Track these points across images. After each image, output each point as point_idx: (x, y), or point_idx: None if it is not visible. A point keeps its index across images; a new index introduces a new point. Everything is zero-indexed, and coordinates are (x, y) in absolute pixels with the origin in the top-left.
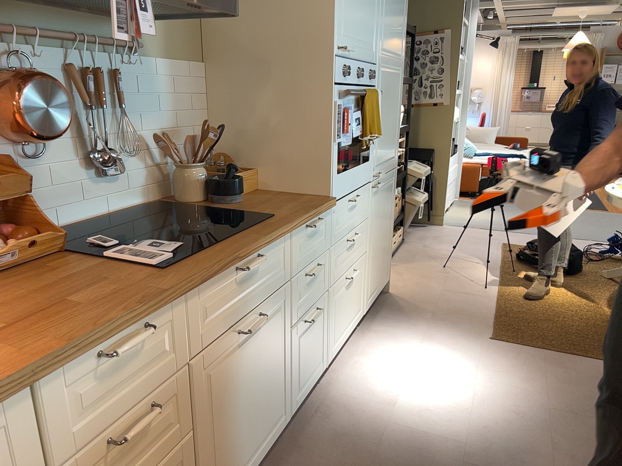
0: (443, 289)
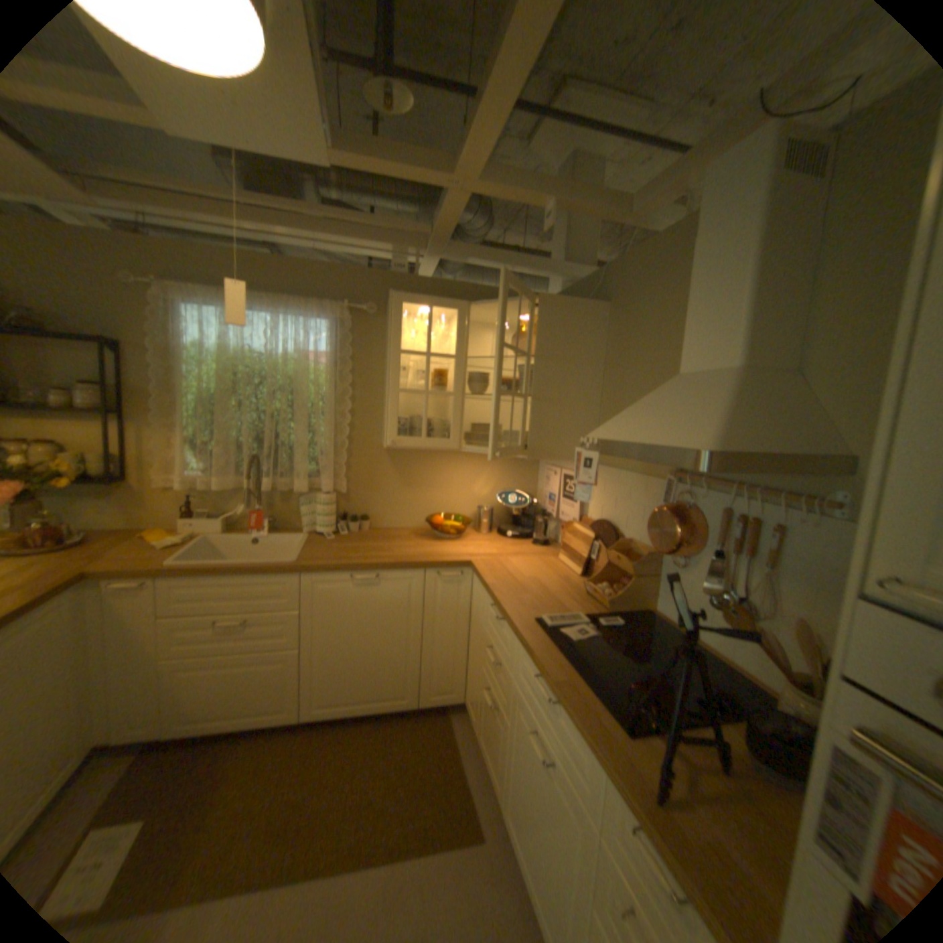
0: None
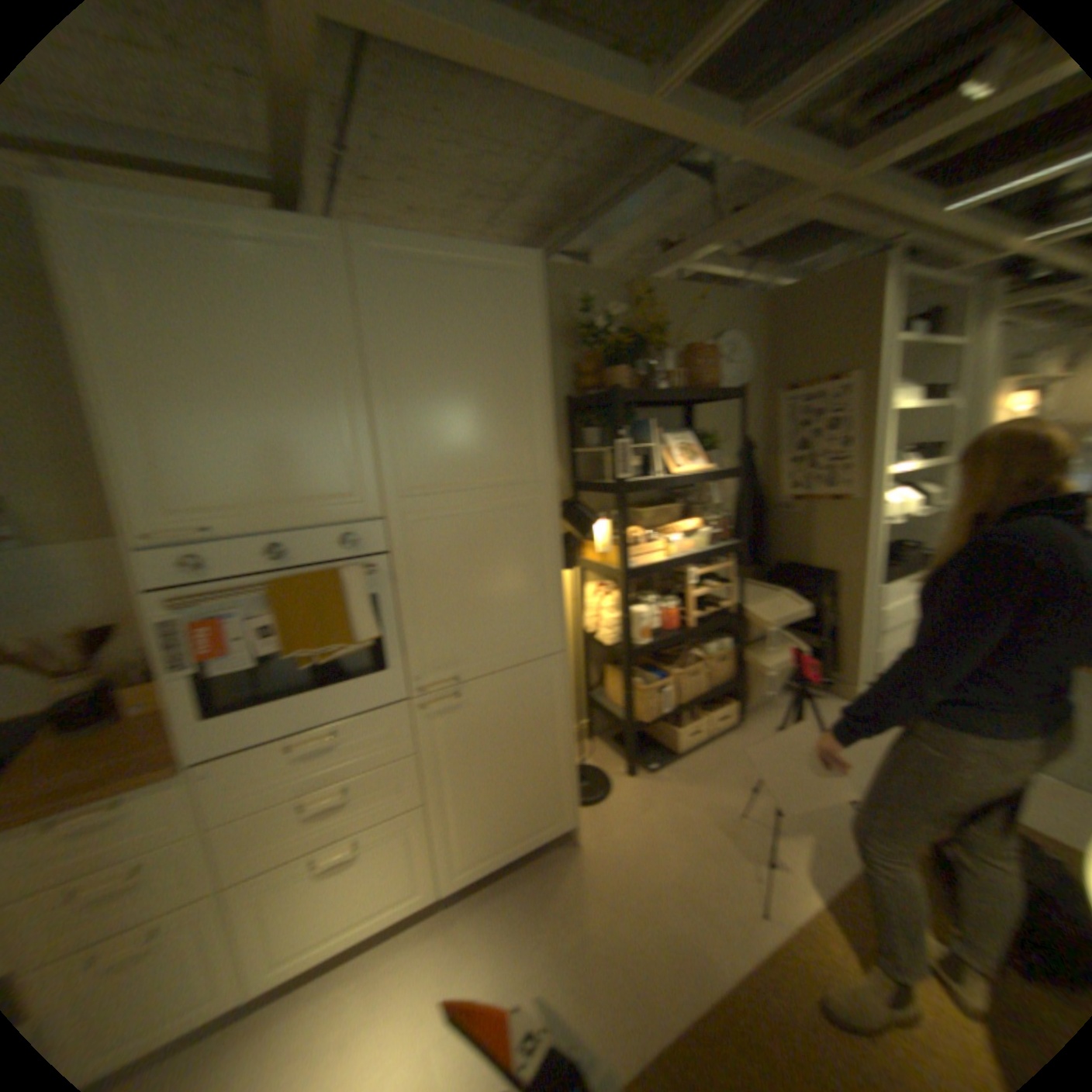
0: (674, 883)
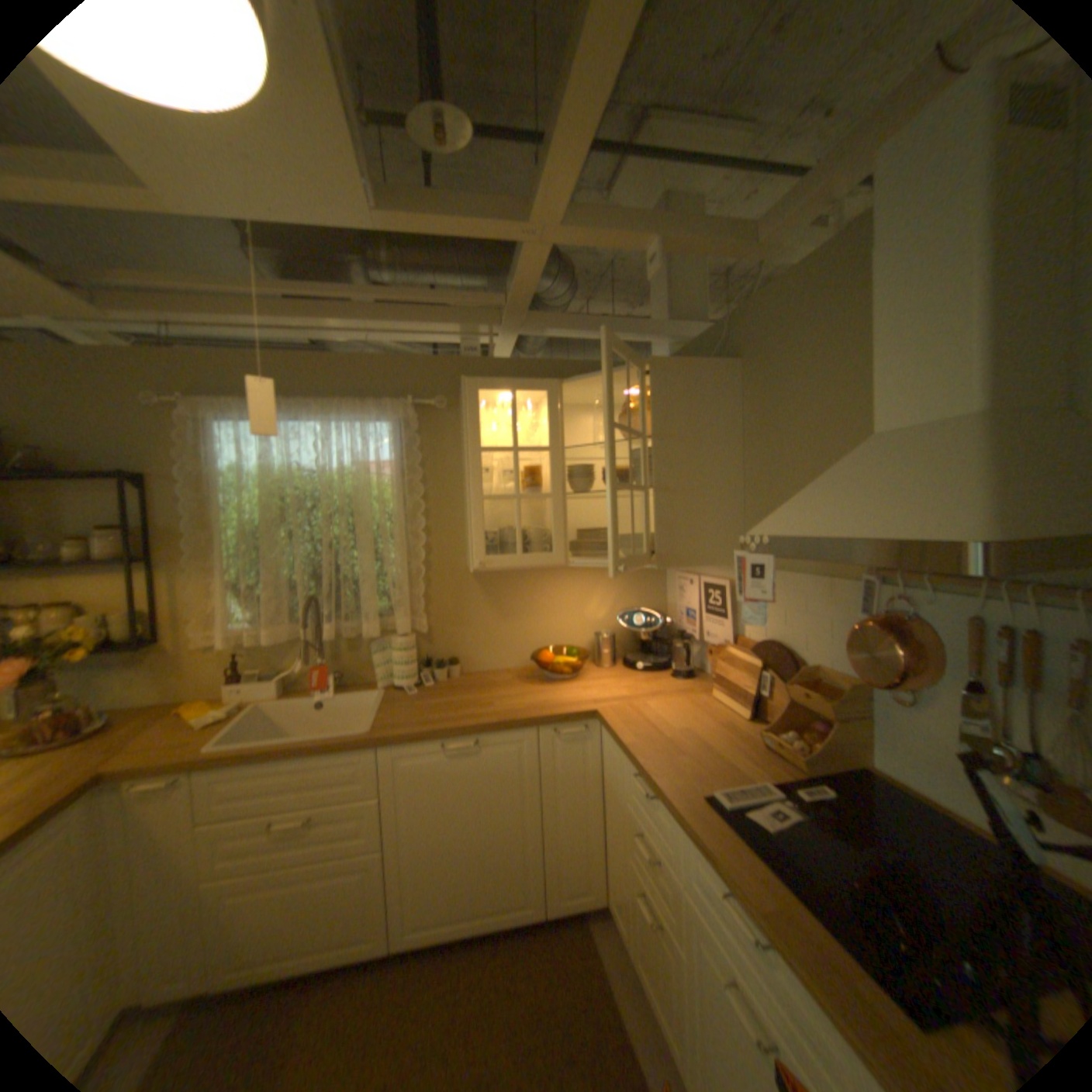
0: None
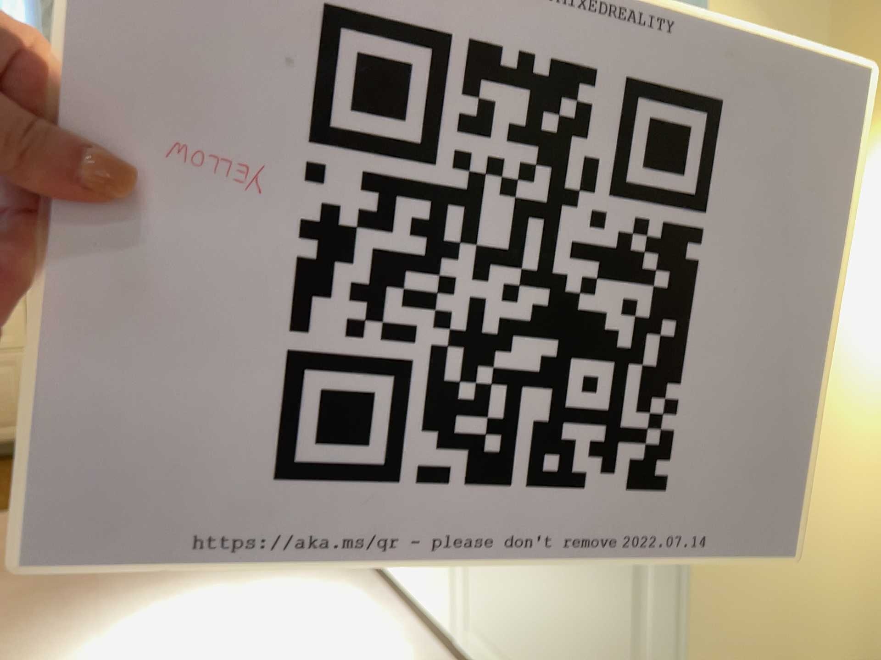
0: None
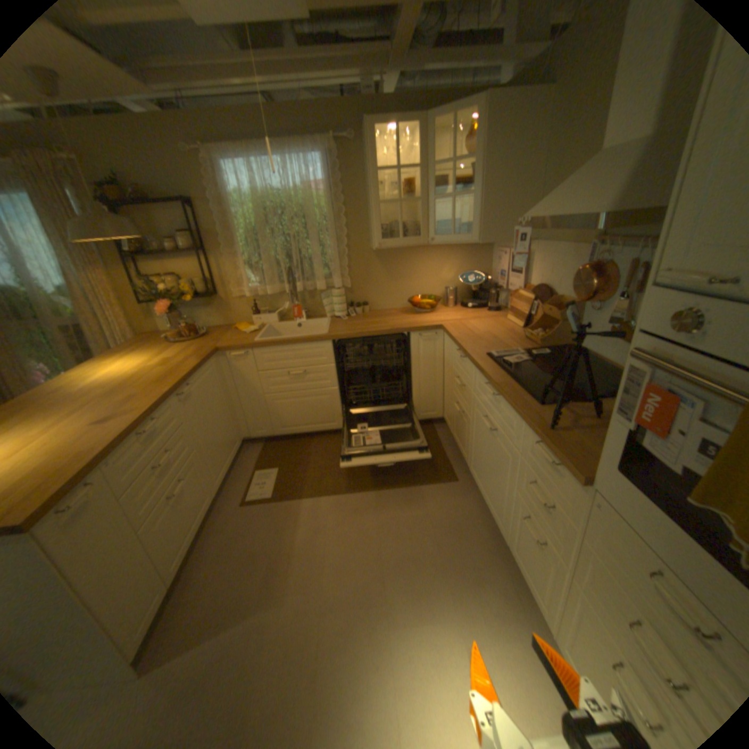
0: None
